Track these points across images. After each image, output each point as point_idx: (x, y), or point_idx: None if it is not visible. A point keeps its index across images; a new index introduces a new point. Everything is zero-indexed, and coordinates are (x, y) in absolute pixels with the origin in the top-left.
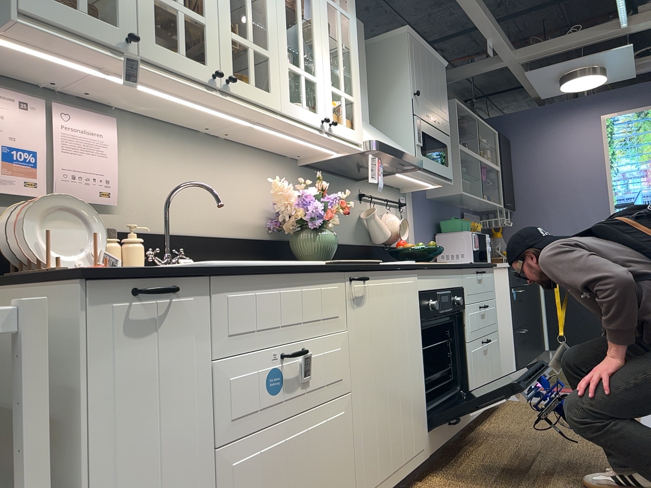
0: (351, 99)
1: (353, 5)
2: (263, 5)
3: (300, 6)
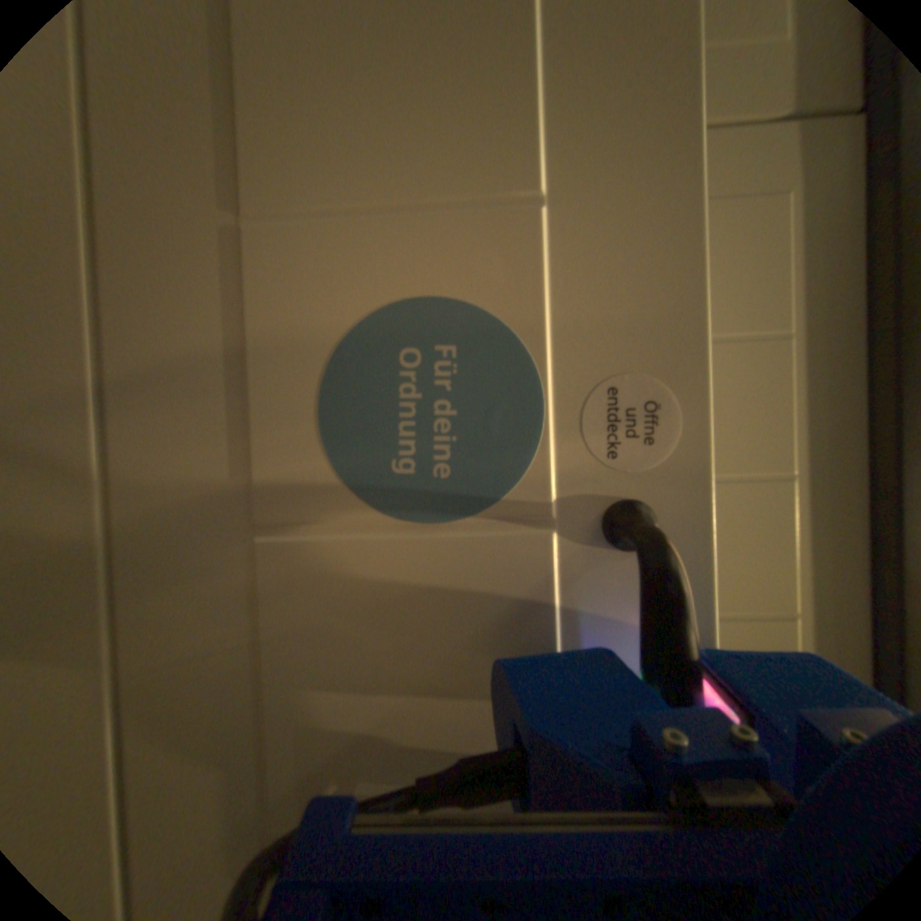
0: None
1: None
2: None
3: None
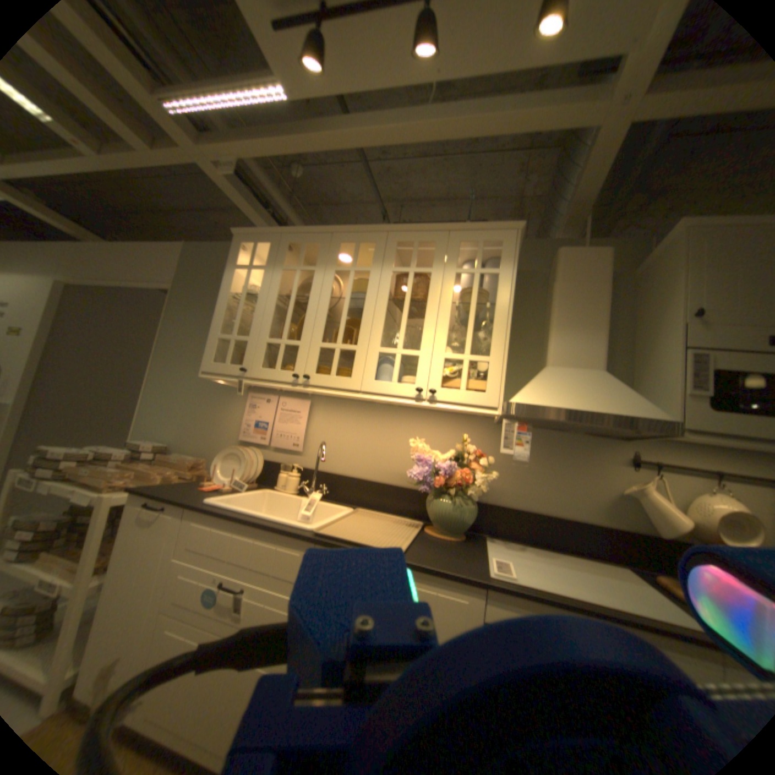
0: (481, 359)
1: (510, 254)
2: (363, 311)
3: (408, 294)
